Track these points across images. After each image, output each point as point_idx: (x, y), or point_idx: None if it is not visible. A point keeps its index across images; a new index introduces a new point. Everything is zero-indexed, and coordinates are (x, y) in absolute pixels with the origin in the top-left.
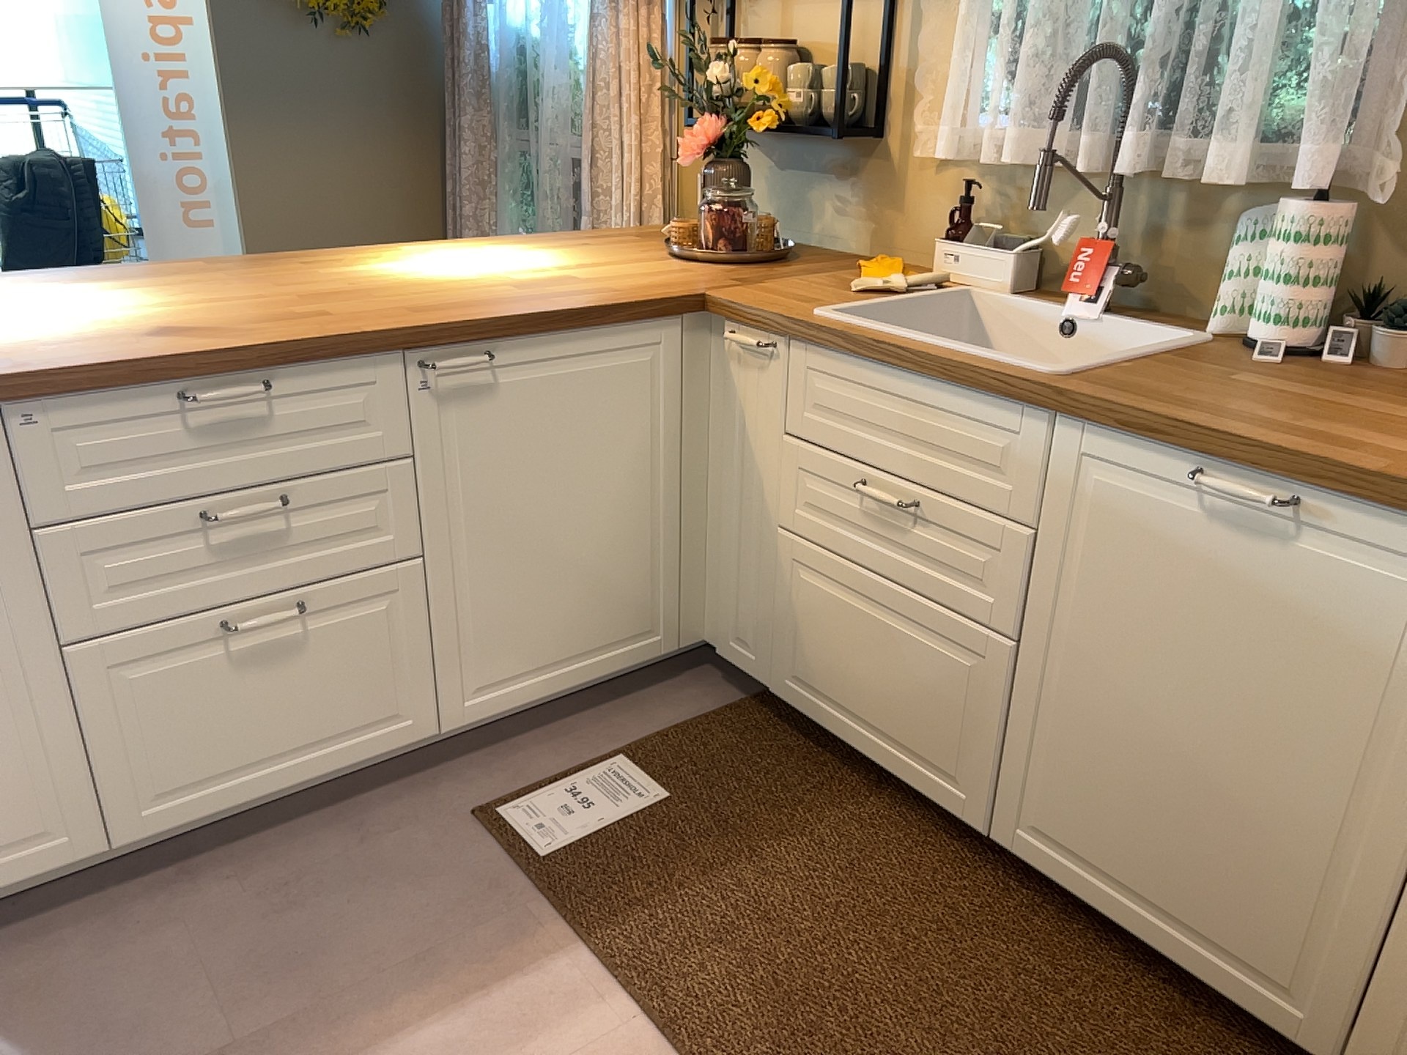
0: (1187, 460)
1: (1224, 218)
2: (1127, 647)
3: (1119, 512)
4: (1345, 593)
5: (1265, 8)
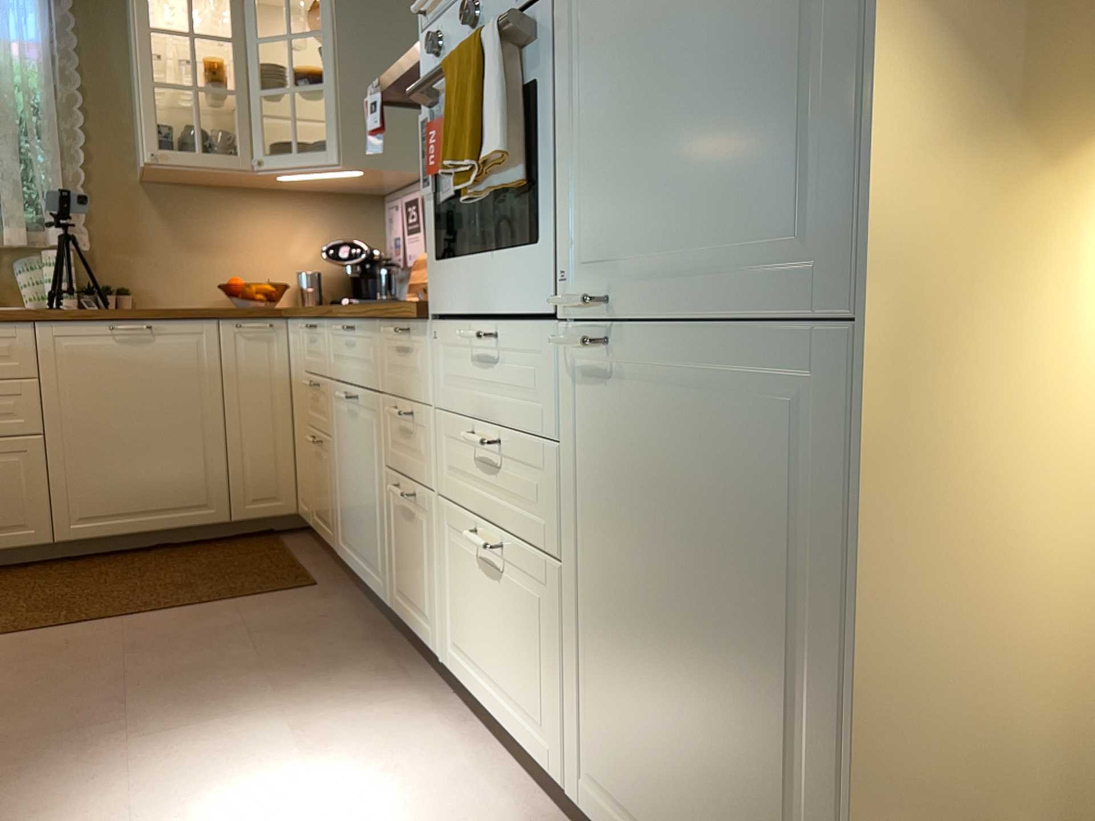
0: (103, 324)
1: (7, 264)
2: (101, 409)
3: (80, 354)
4: (175, 351)
5: (13, 175)
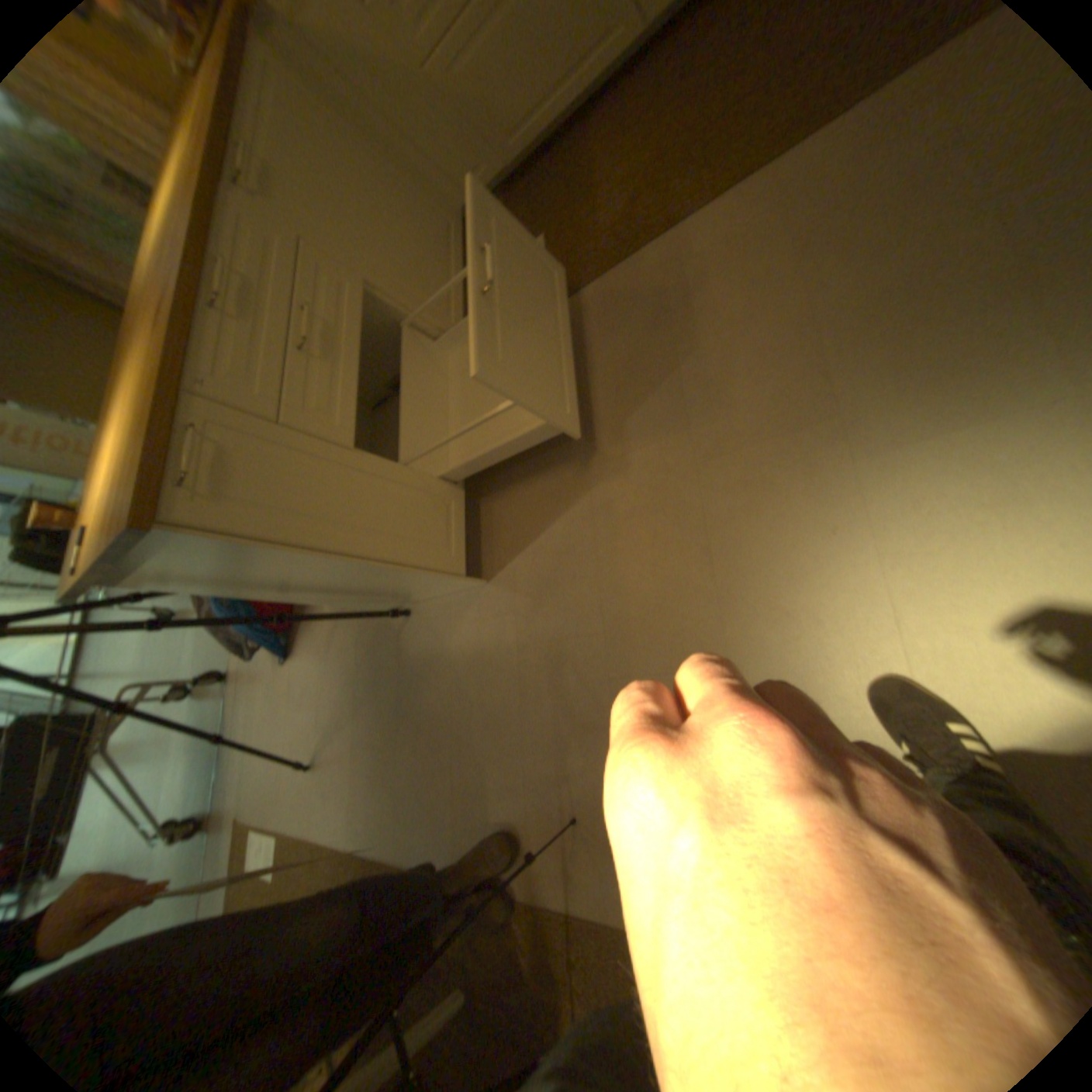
0: None
1: None
2: None
3: None
4: None
5: None
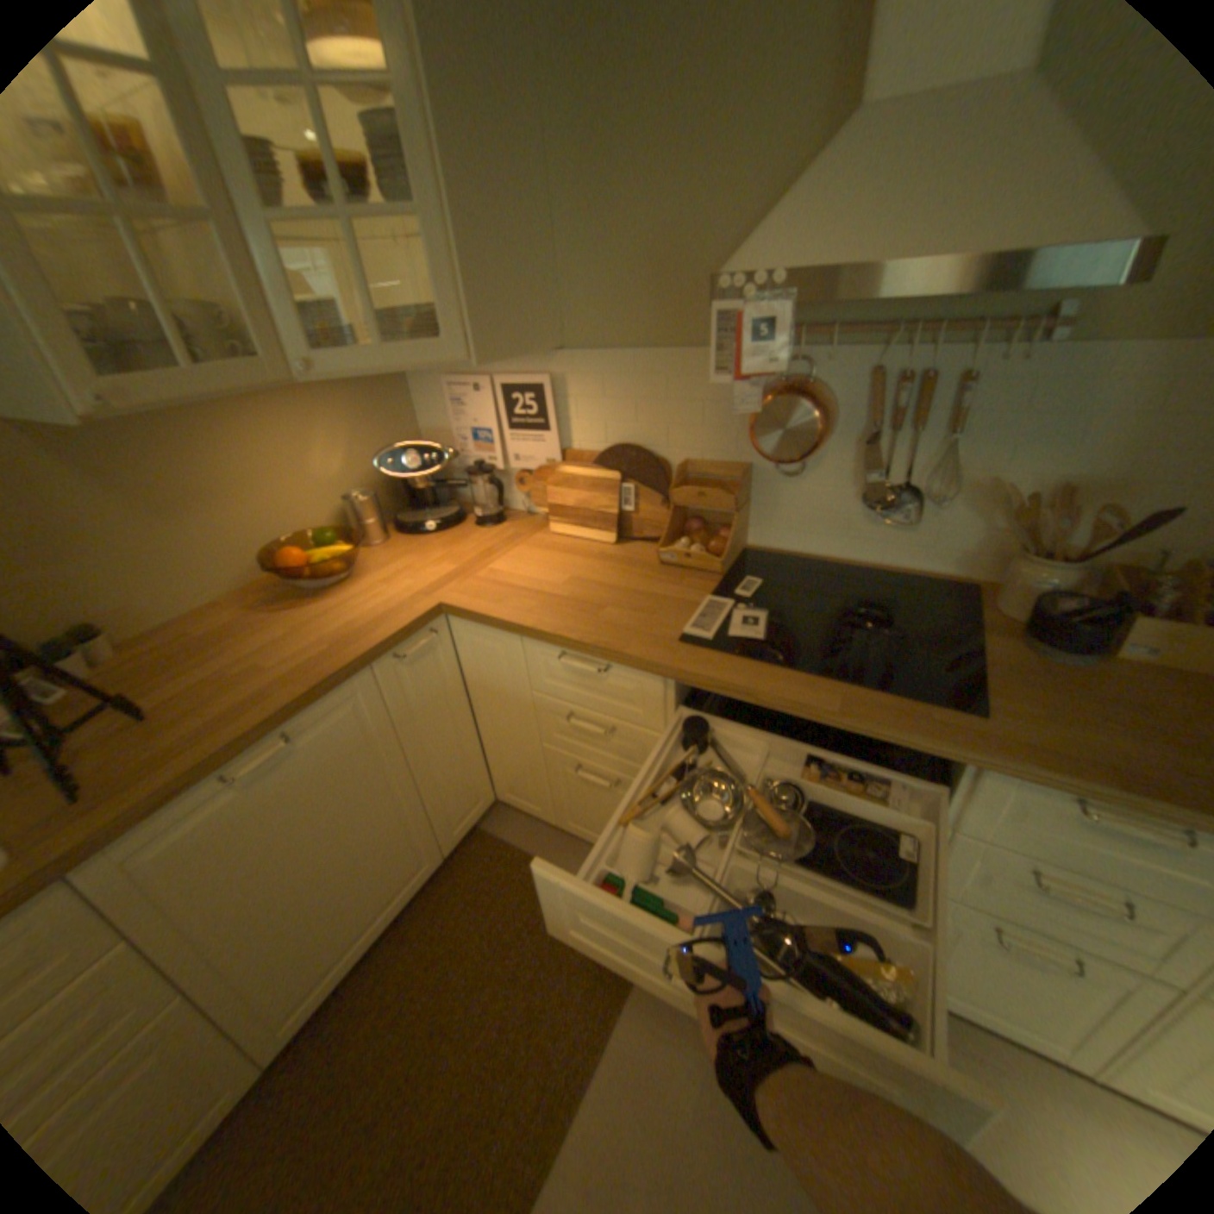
0: (202, 784)
1: None
2: (255, 890)
3: (183, 853)
4: (329, 741)
5: None
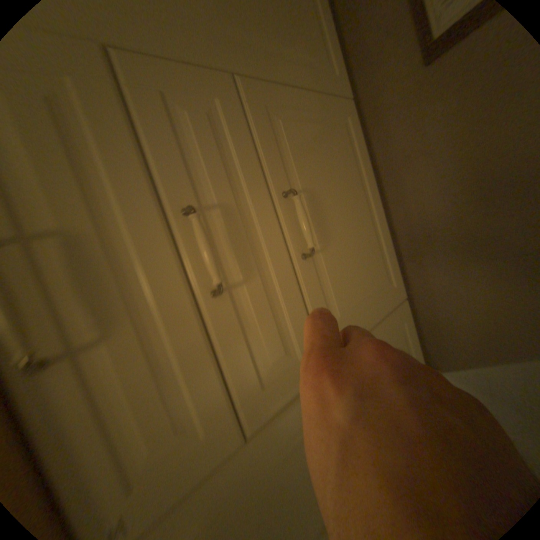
0: None
1: None
2: None
3: None
4: None
5: None
